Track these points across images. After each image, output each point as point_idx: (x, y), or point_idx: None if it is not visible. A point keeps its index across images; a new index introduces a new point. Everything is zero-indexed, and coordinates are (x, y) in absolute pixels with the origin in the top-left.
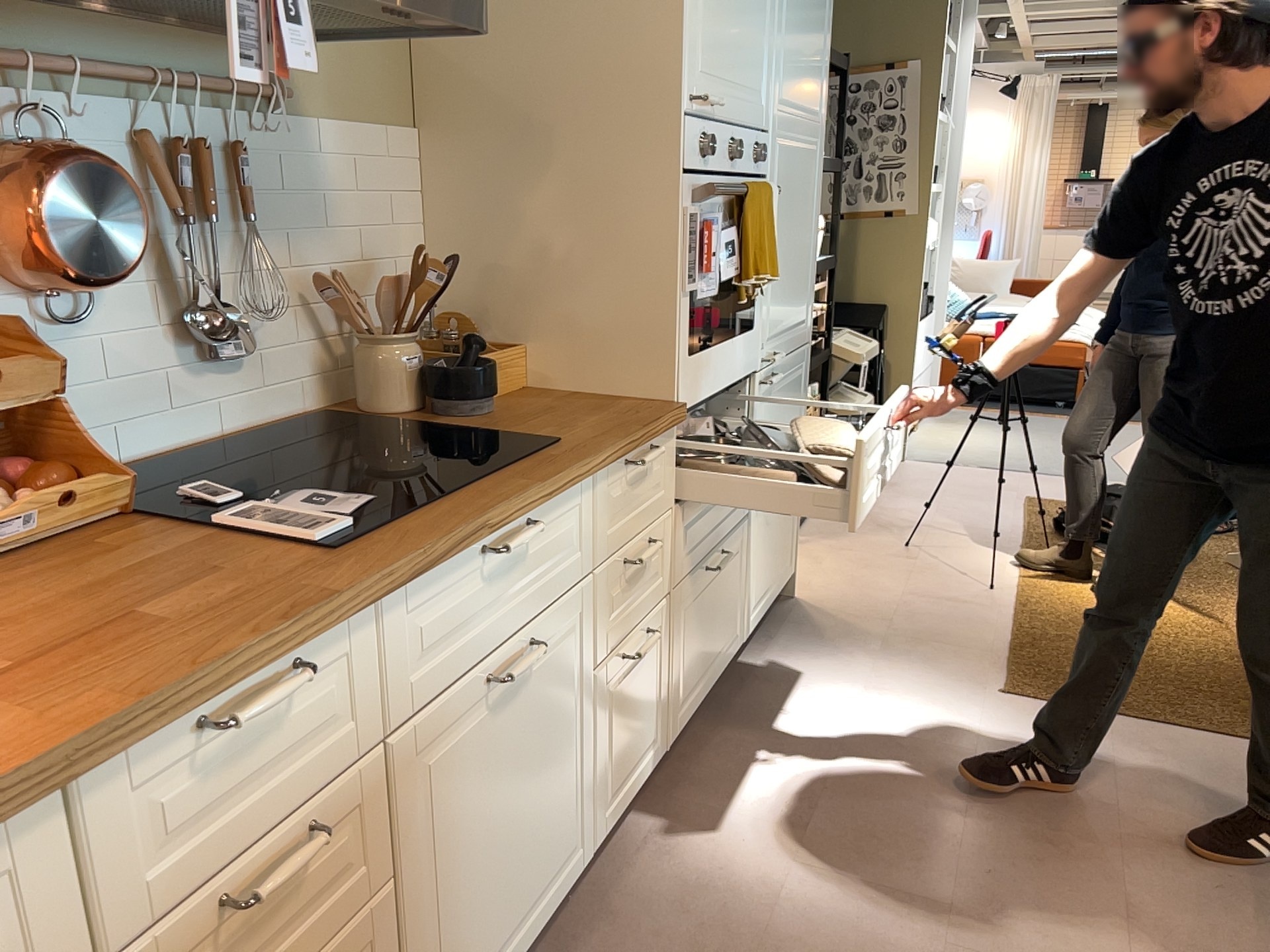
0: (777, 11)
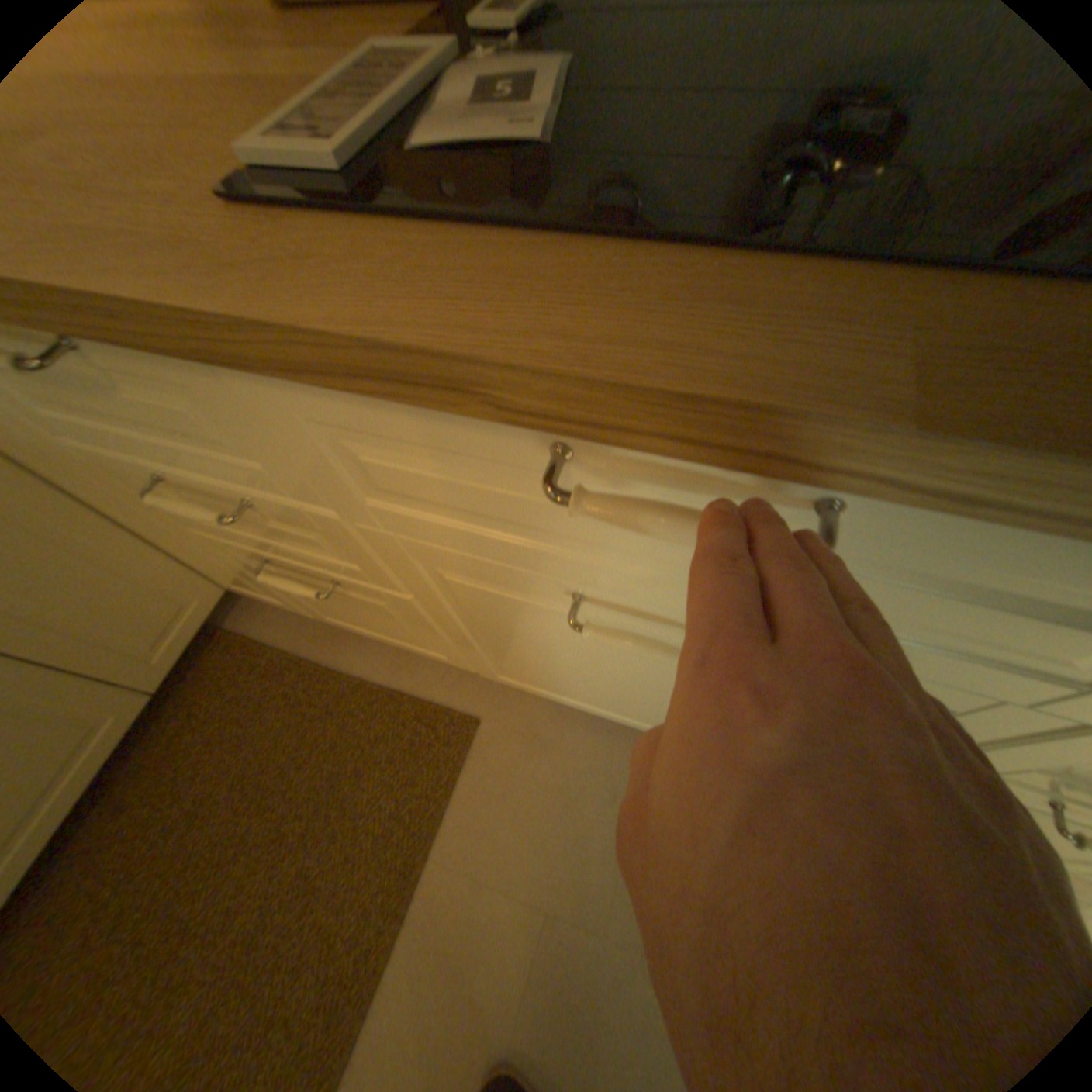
0: None
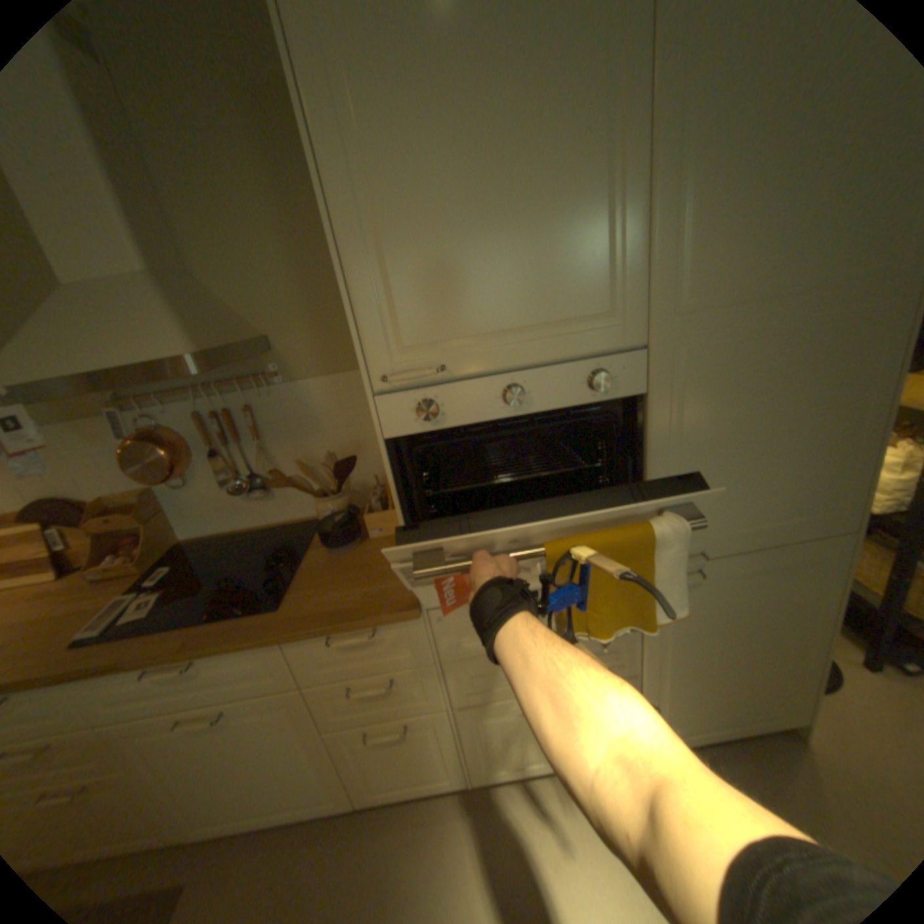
0: (652, 192)
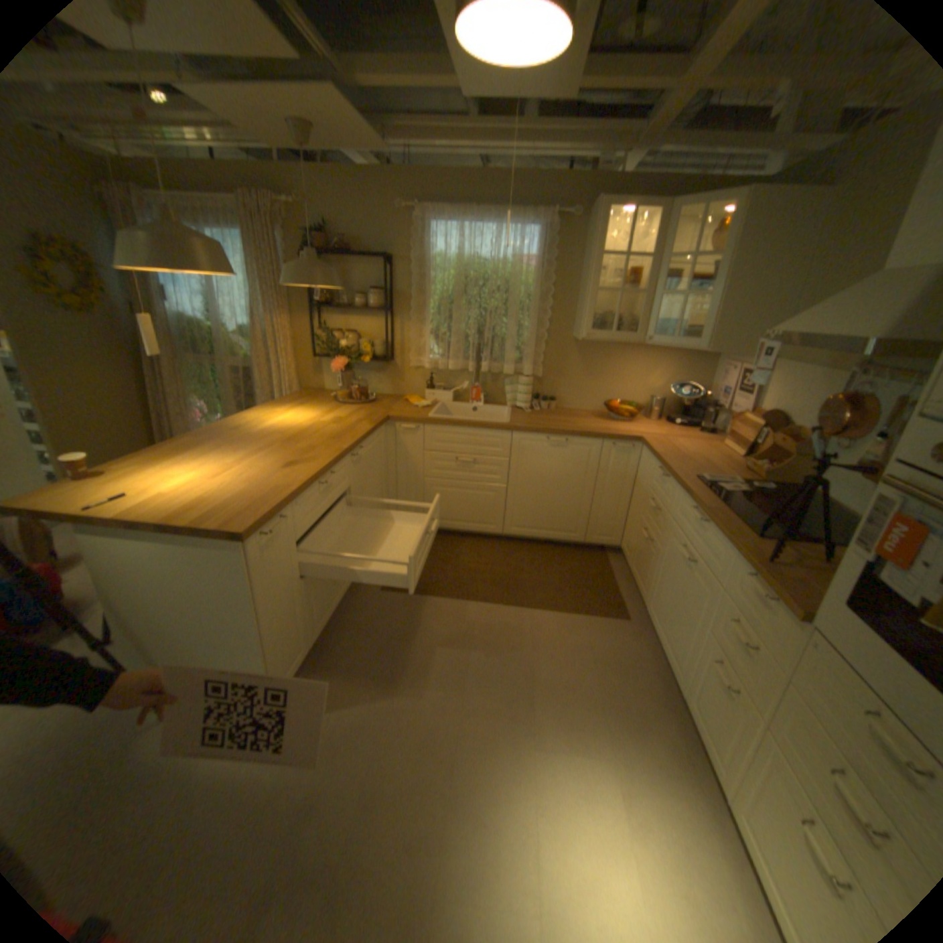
0: None
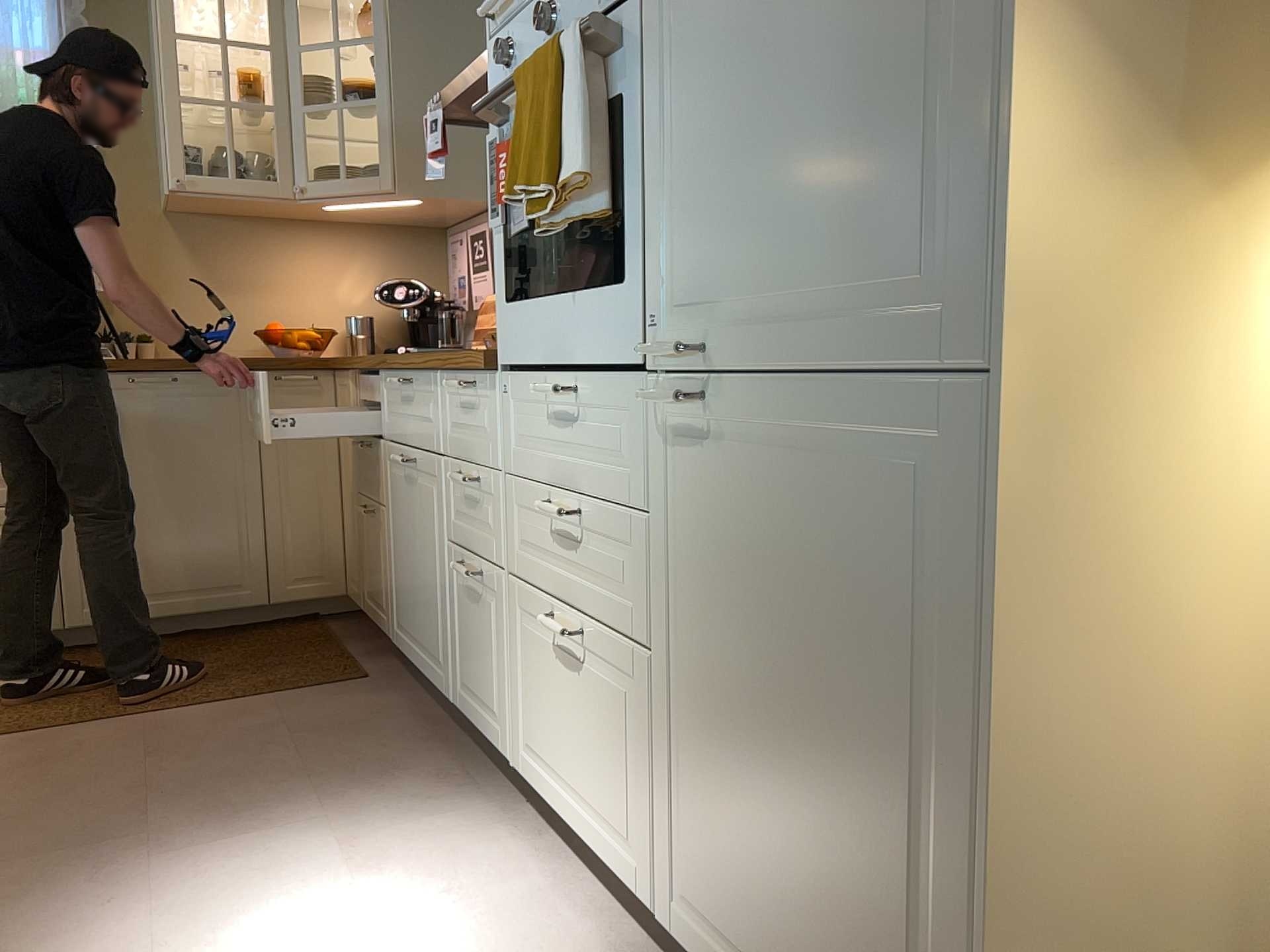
0: None
